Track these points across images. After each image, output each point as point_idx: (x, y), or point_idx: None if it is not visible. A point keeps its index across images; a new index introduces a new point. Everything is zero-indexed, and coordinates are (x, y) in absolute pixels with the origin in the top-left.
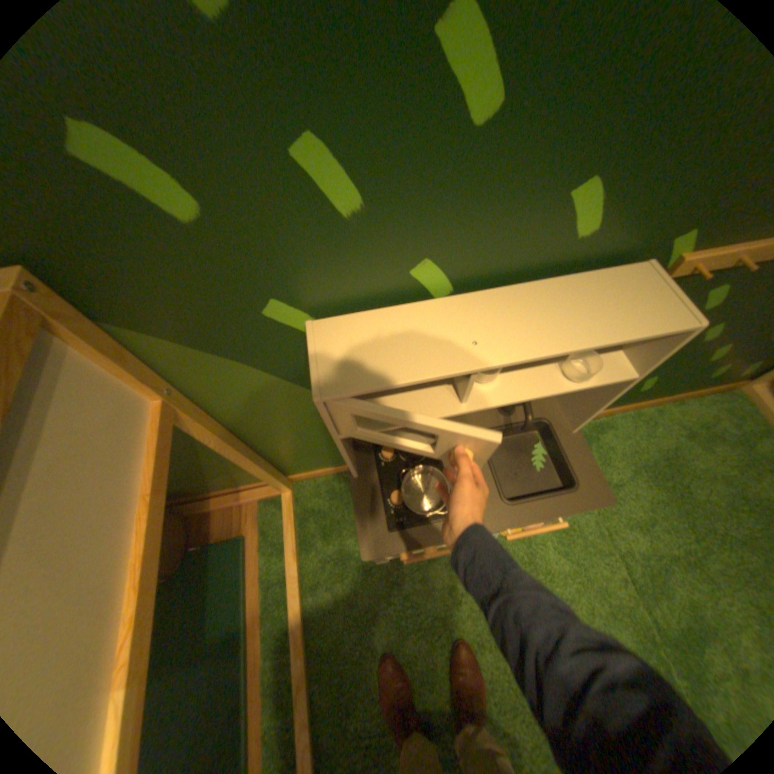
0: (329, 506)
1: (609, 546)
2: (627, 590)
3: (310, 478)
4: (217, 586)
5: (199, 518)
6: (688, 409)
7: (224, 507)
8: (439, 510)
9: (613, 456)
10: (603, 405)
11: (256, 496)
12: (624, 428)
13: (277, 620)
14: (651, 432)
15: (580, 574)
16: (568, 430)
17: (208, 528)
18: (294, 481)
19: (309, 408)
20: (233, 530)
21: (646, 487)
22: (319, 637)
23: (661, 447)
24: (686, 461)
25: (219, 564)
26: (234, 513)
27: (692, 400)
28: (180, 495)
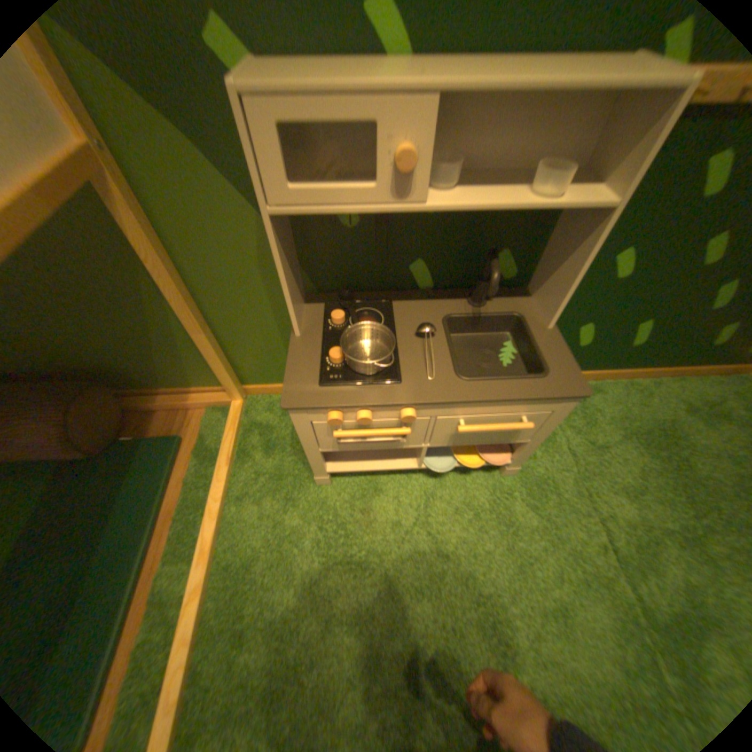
0: (279, 422)
1: (588, 507)
2: (608, 558)
3: (266, 393)
4: (137, 479)
5: (141, 415)
6: (689, 386)
7: (169, 408)
8: (379, 362)
9: (600, 418)
10: (582, 268)
11: (205, 400)
12: (615, 394)
13: (190, 526)
14: (646, 401)
15: (551, 532)
16: (543, 324)
17: (147, 426)
18: (248, 394)
19: (261, 253)
20: (172, 431)
21: (637, 453)
22: (231, 551)
23: (656, 417)
24: (686, 434)
25: (146, 459)
26: (179, 416)
27: (694, 378)
28: (126, 383)
